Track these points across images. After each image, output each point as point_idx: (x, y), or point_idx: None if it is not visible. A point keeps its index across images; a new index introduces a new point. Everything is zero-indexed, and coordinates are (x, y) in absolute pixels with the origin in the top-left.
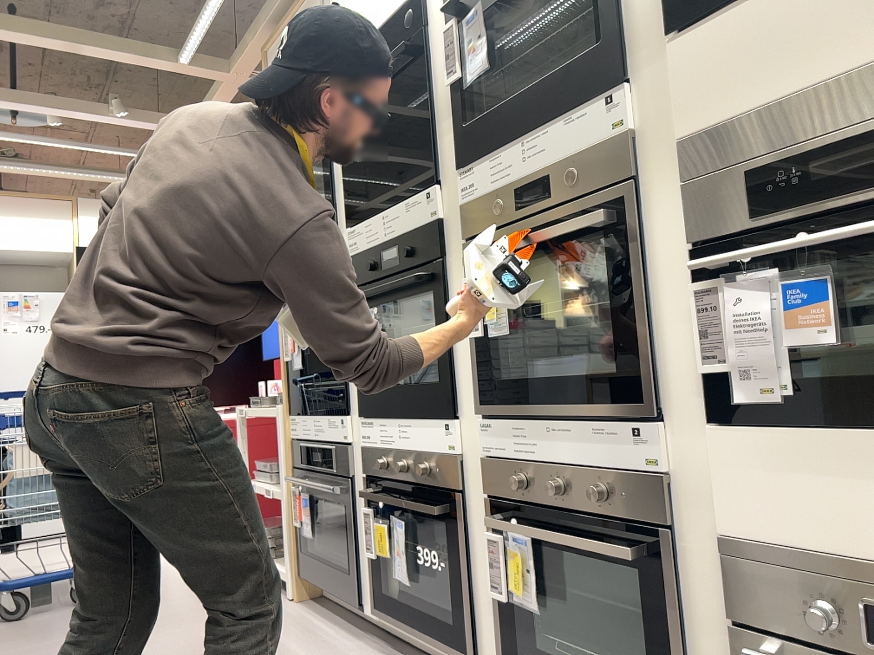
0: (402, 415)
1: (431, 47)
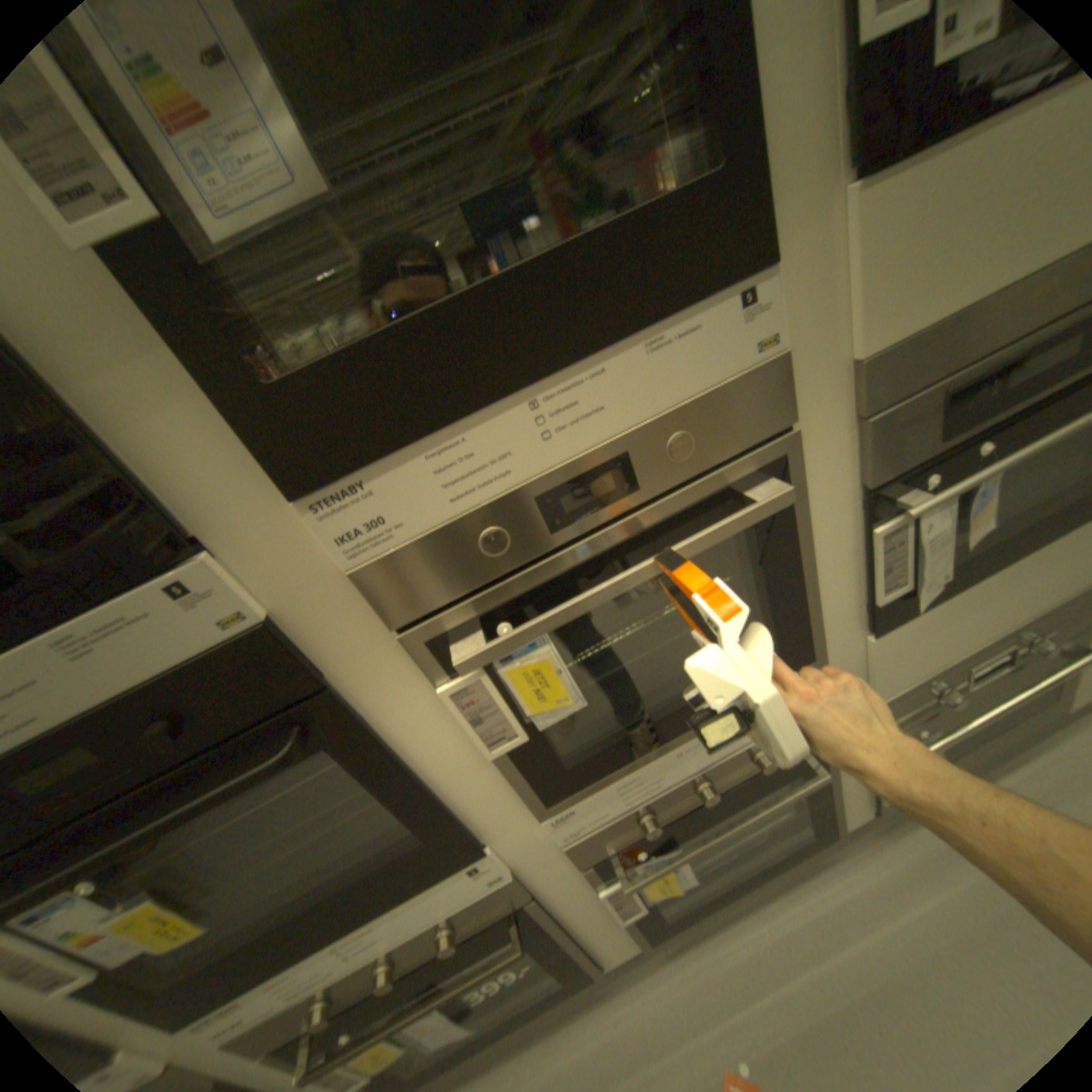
0: (335, 937)
1: None
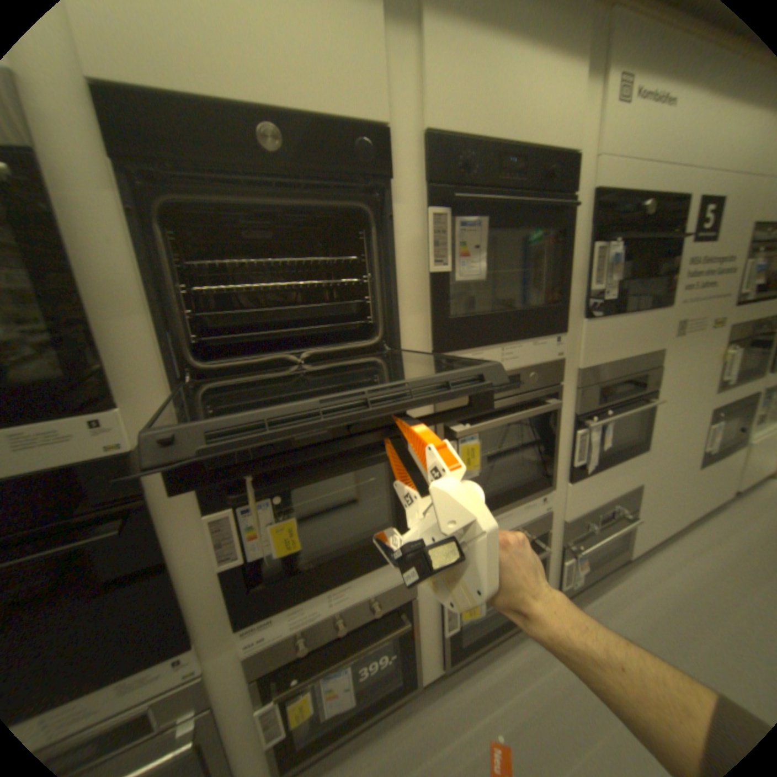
0: (337, 584)
1: (397, 209)
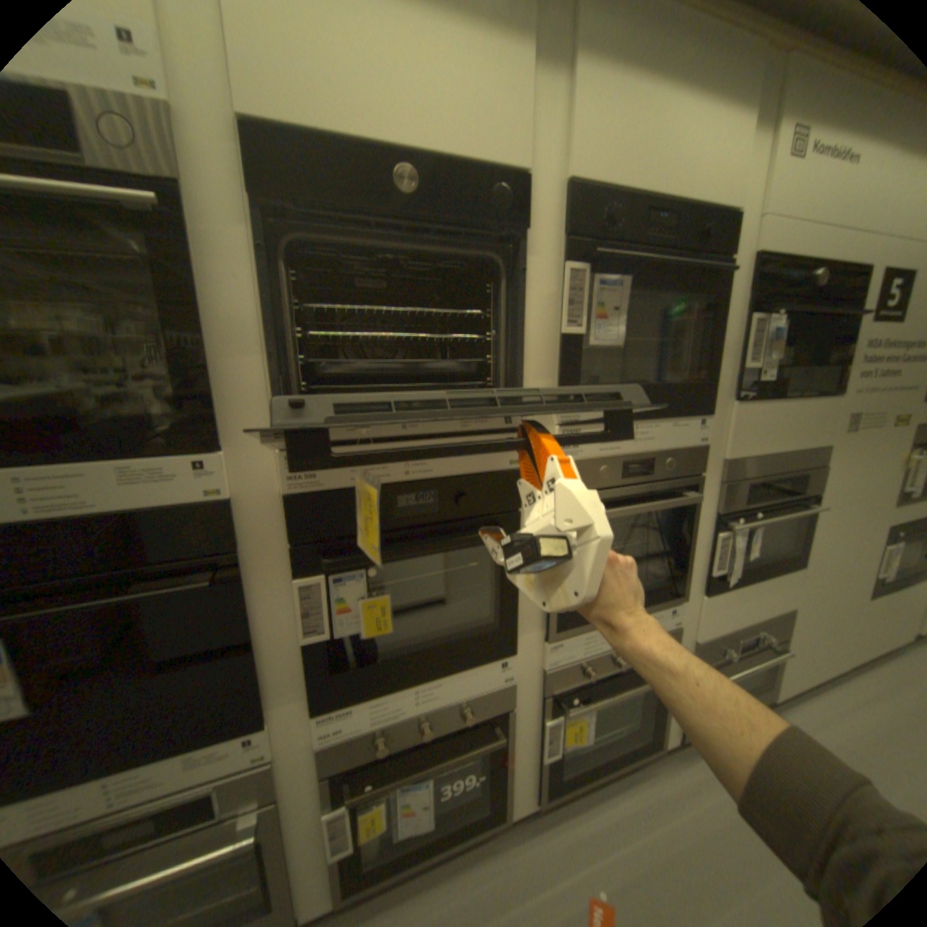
0: (427, 679)
1: (530, 262)
